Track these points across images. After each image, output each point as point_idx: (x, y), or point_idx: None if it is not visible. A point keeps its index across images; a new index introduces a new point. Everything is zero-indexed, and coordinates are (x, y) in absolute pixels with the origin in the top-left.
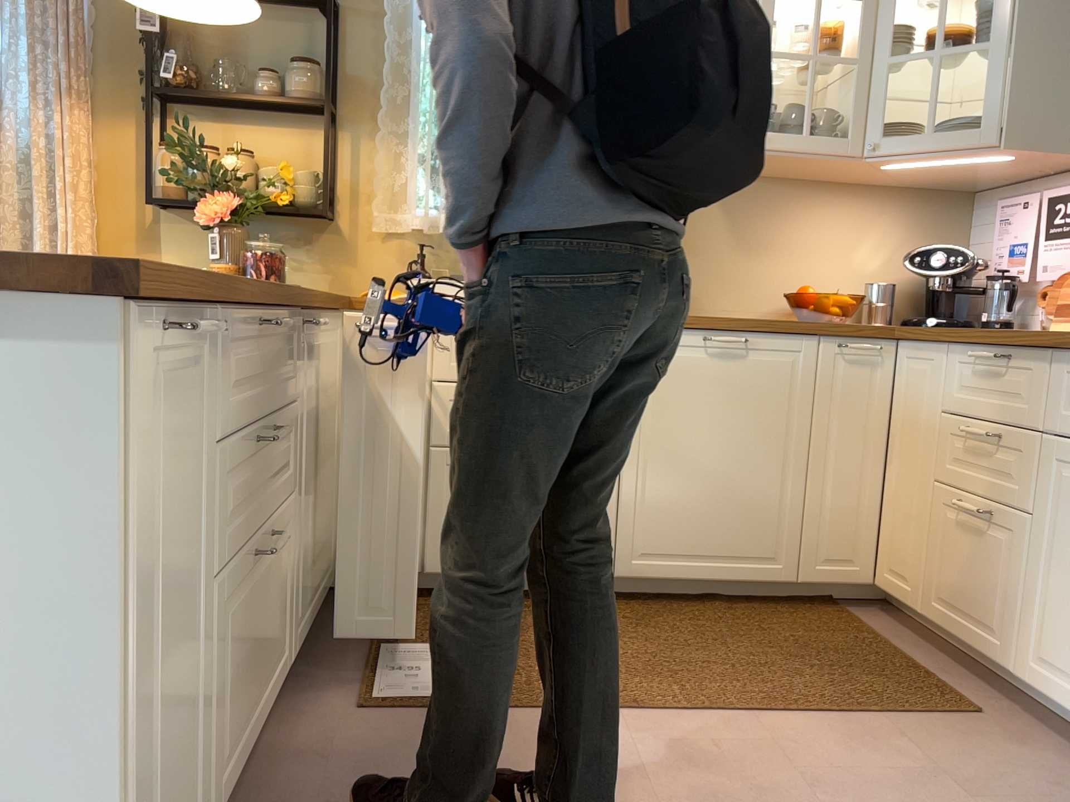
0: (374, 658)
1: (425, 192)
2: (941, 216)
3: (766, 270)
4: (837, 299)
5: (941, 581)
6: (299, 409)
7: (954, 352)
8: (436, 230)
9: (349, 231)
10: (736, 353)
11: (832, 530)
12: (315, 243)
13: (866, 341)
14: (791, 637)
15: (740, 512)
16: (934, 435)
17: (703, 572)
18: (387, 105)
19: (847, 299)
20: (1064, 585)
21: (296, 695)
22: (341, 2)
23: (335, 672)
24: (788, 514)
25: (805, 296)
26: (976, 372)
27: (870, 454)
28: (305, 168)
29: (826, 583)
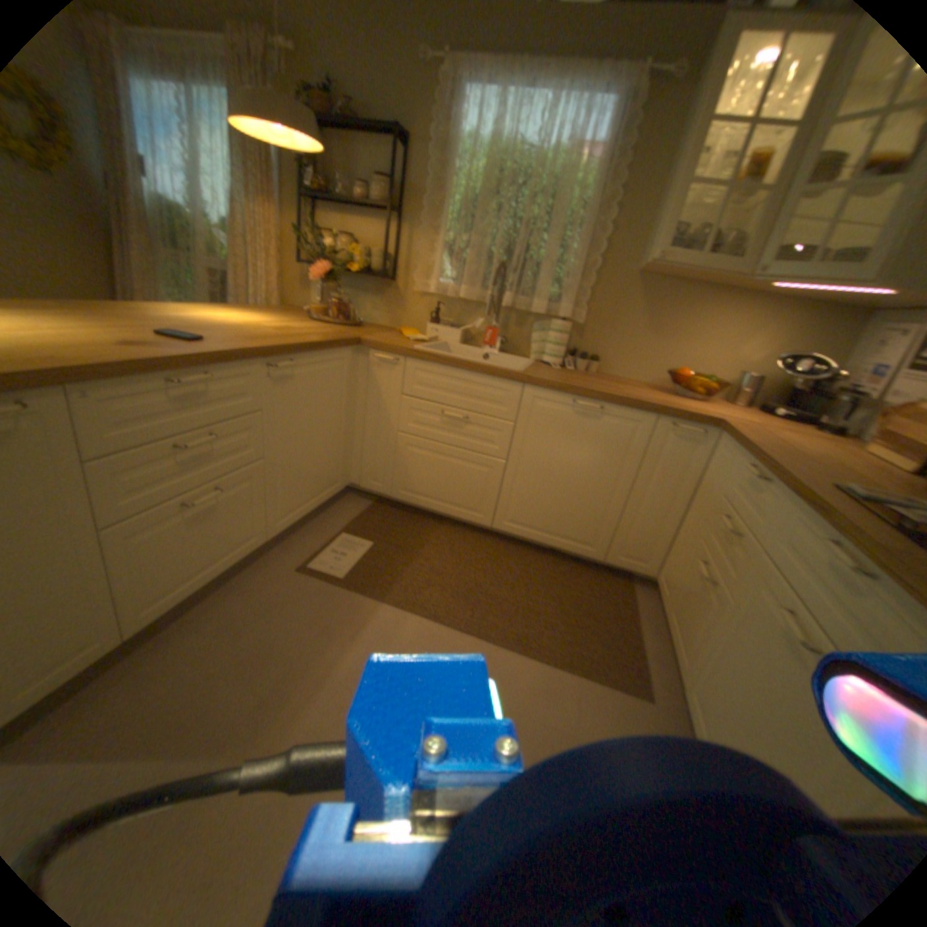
0: (335, 541)
1: (443, 270)
2: (832, 328)
3: (667, 351)
4: (704, 384)
5: (681, 605)
6: (278, 413)
7: (746, 457)
8: (448, 296)
9: (403, 290)
10: (594, 416)
11: (635, 541)
12: (385, 295)
13: (696, 427)
14: (576, 598)
15: (575, 514)
16: (714, 510)
17: (545, 541)
18: (430, 208)
19: (712, 386)
20: (729, 663)
21: (280, 553)
22: (411, 131)
23: (310, 544)
24: (607, 523)
25: (680, 378)
26: (750, 480)
27: (677, 502)
28: (383, 248)
29: (623, 569)
